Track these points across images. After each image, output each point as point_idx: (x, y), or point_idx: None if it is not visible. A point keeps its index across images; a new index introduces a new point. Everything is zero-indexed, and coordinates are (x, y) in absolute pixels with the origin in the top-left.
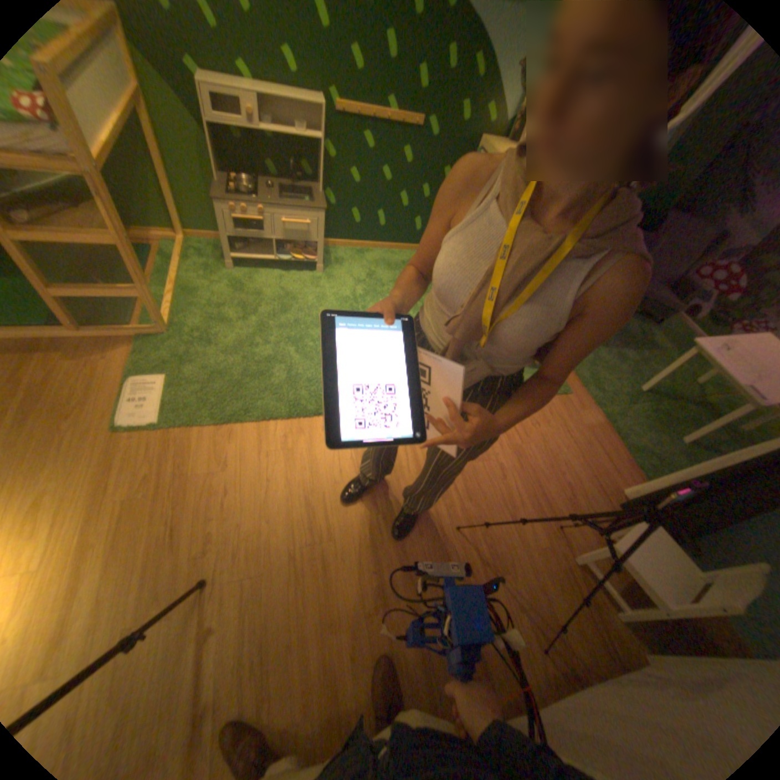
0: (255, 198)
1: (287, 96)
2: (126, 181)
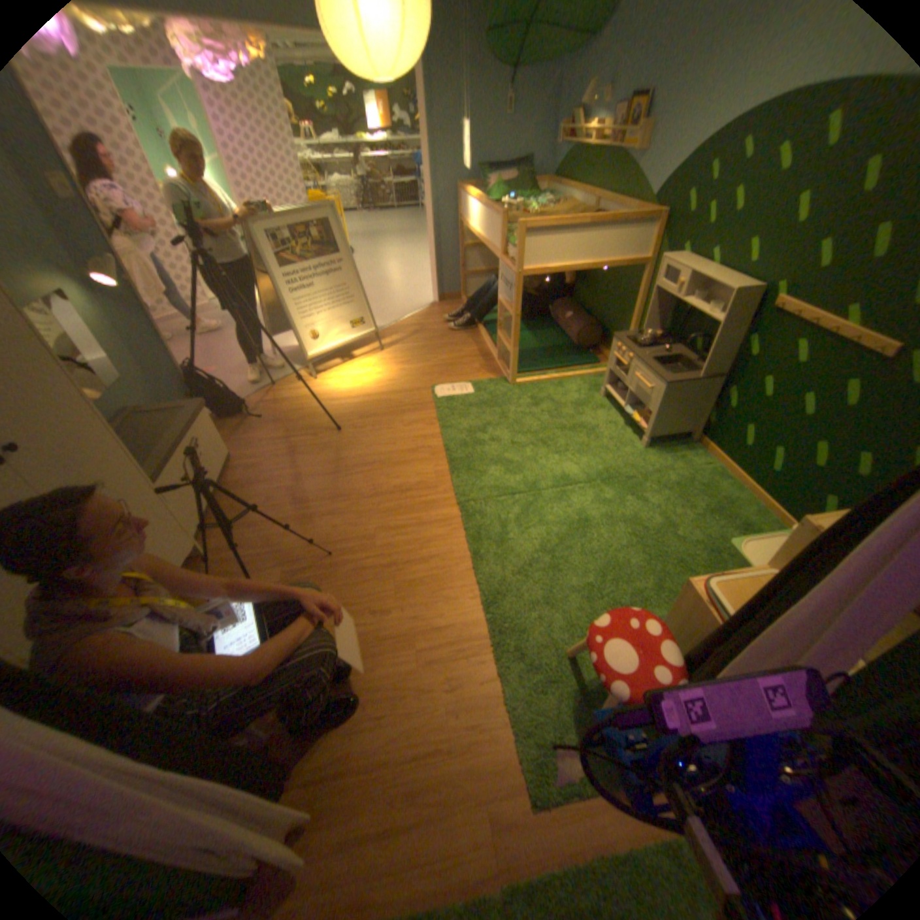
0: (639, 350)
1: (717, 277)
2: (623, 319)
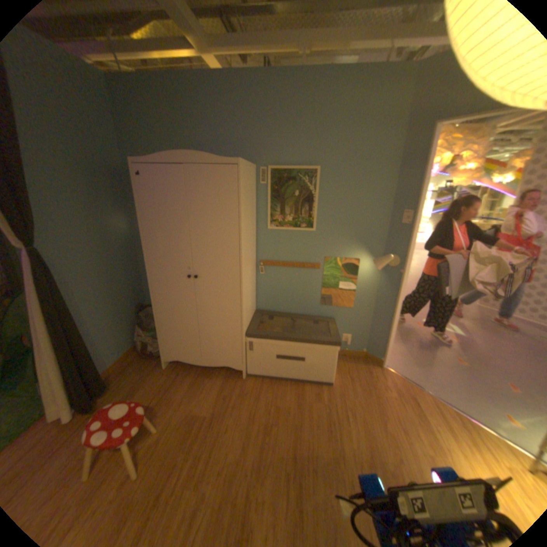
0: None
1: None
2: None
